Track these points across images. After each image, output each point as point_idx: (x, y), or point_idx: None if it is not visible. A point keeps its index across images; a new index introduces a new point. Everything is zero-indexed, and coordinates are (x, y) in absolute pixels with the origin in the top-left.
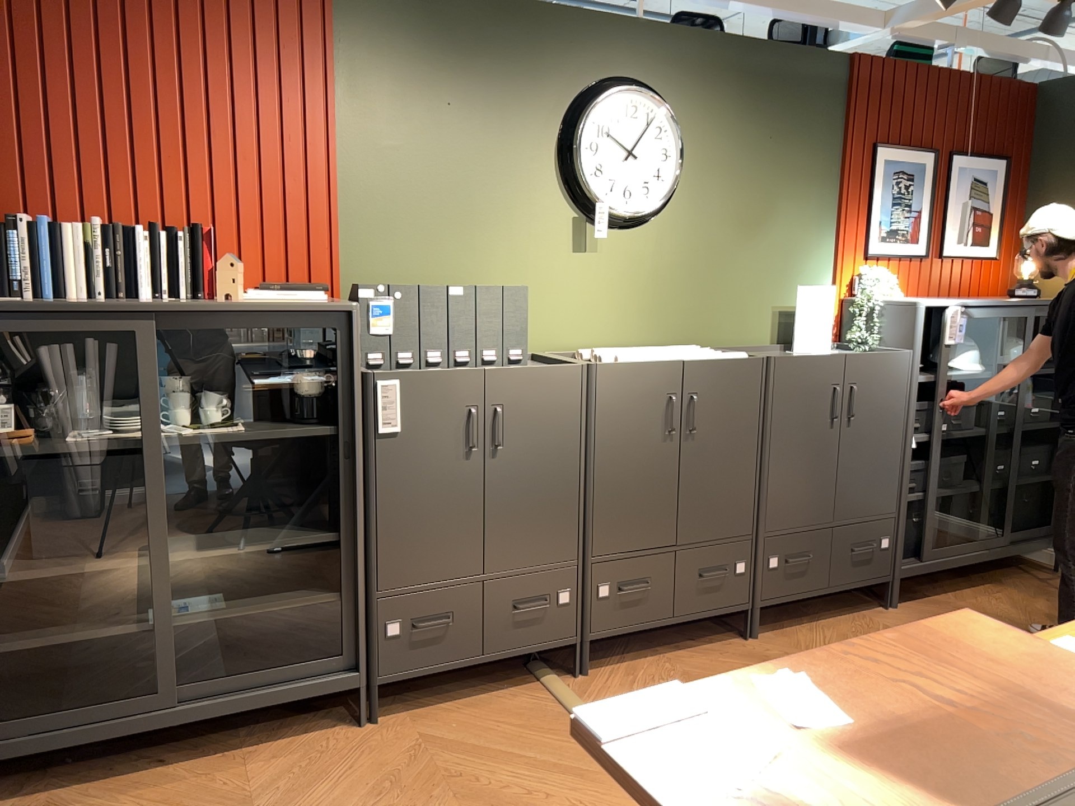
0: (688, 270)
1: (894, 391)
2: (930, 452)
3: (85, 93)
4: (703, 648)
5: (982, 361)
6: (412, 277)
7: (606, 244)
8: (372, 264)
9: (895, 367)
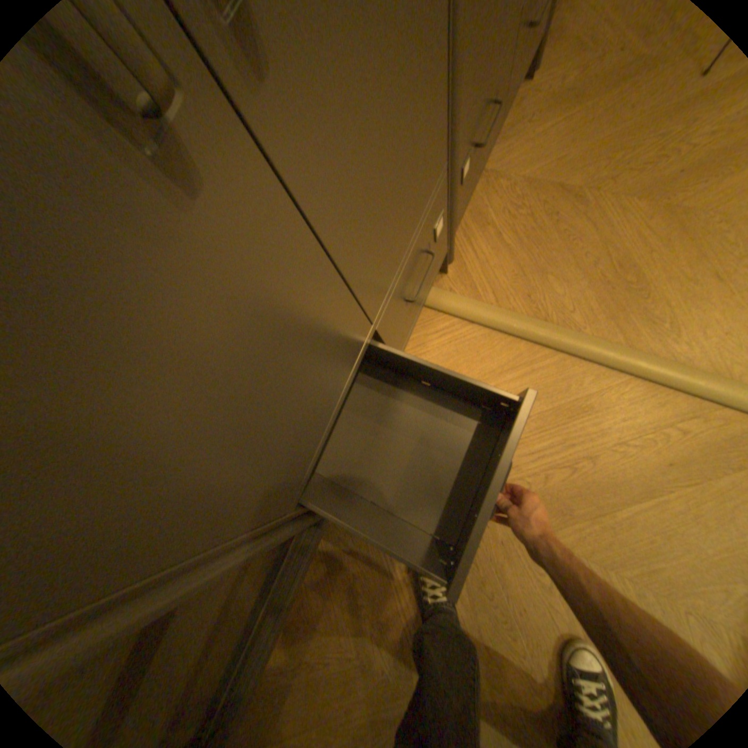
0: None
1: None
2: None
3: None
4: (507, 127)
5: None
6: None
7: None
8: None
9: None
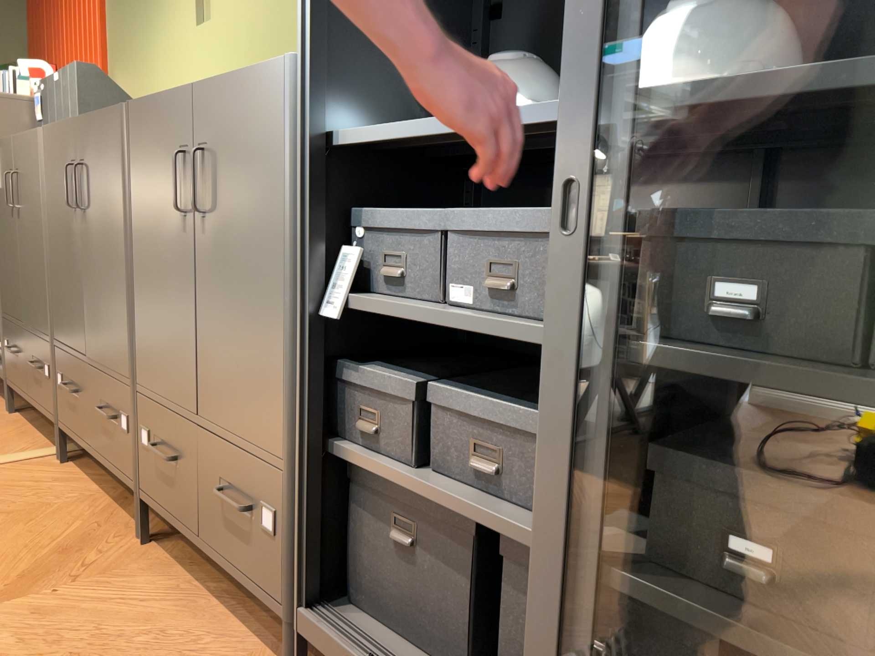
0: (277, 16)
1: (260, 158)
2: (539, 389)
3: (53, 1)
4: (116, 514)
5: (758, 64)
6: (130, 83)
7: (215, 9)
8: (118, 78)
9: (260, 101)
